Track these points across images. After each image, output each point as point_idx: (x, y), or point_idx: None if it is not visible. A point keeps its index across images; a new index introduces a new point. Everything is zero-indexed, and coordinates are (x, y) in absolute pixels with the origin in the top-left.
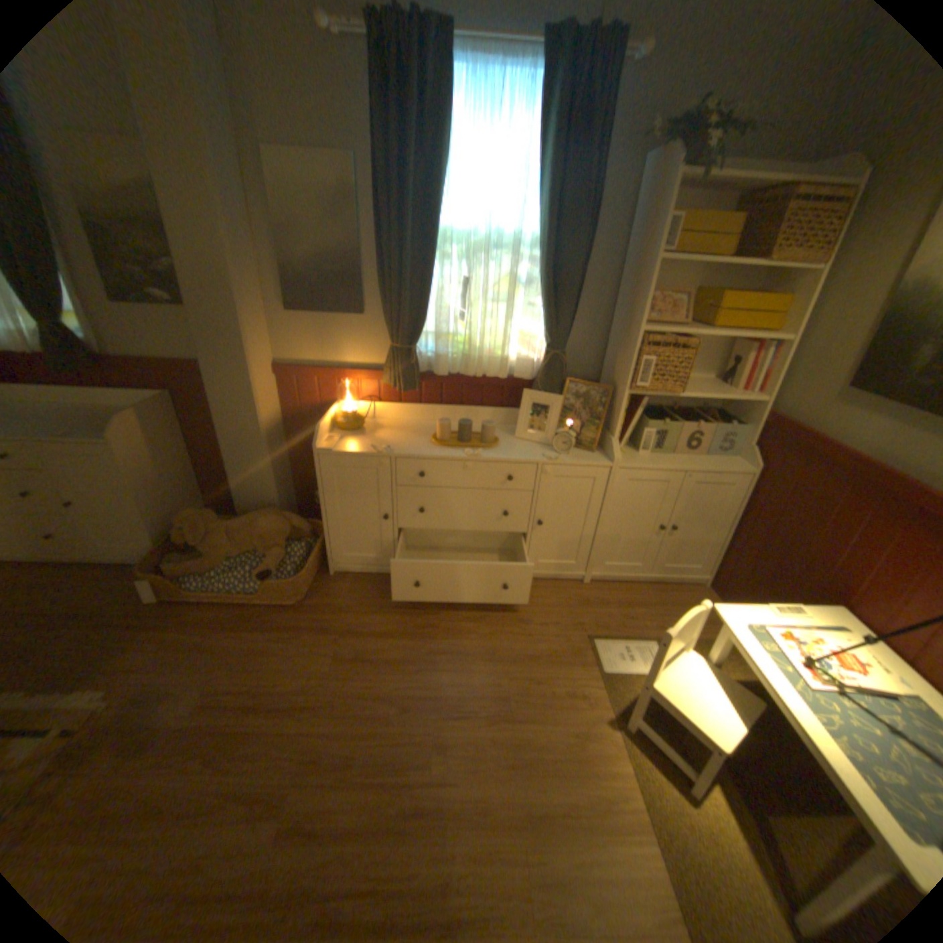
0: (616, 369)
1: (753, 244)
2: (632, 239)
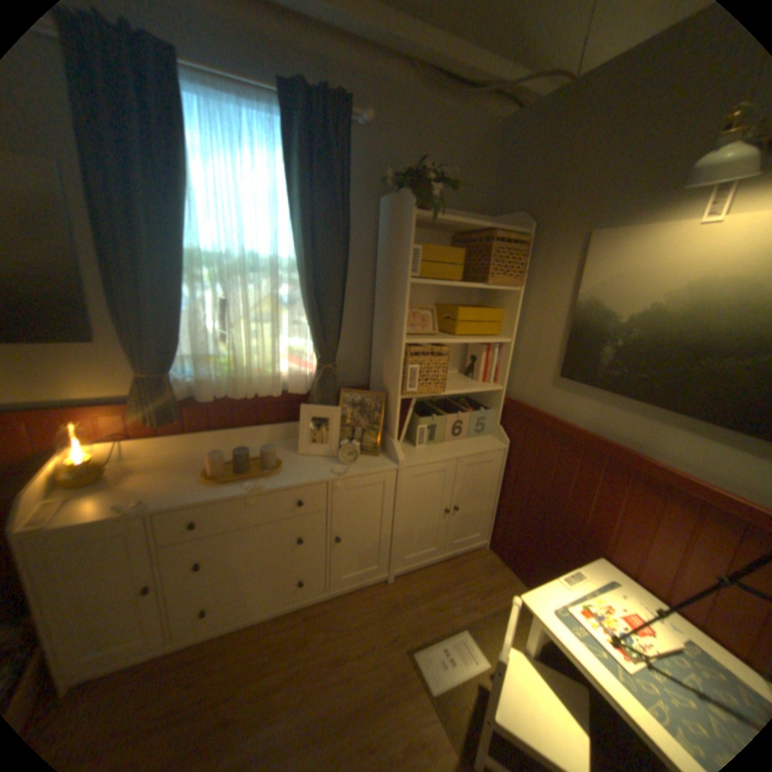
0: (384, 376)
1: (471, 272)
2: (379, 266)
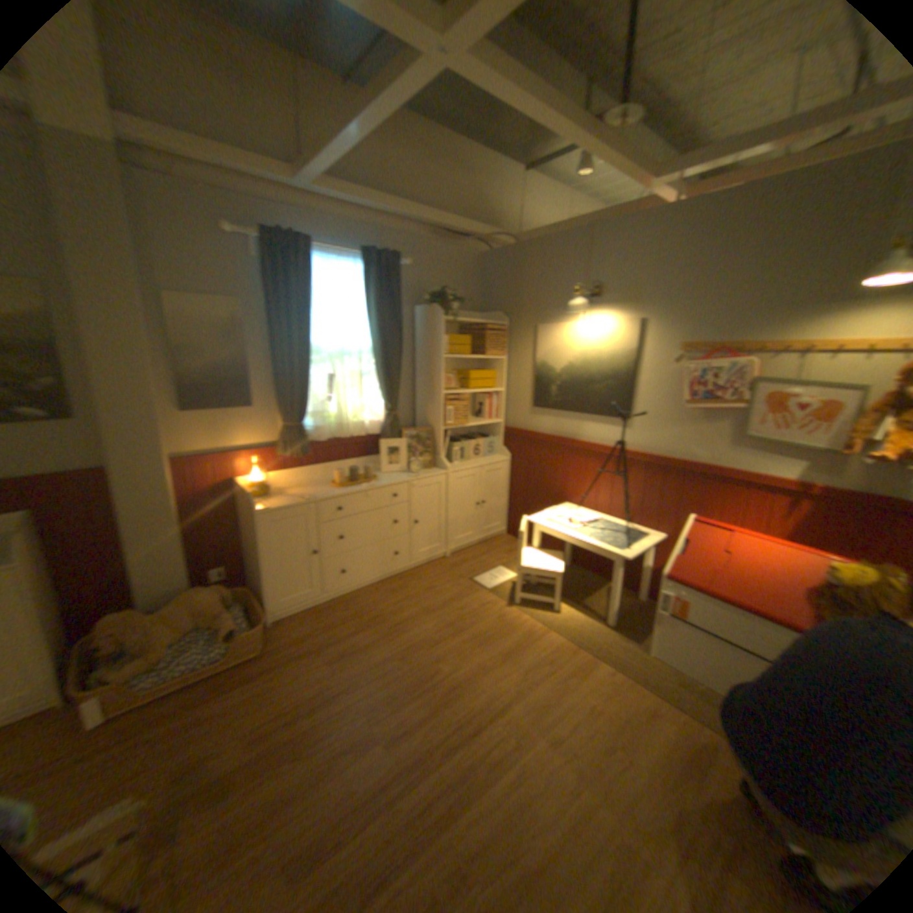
0: (429, 418)
1: (475, 349)
2: (418, 348)
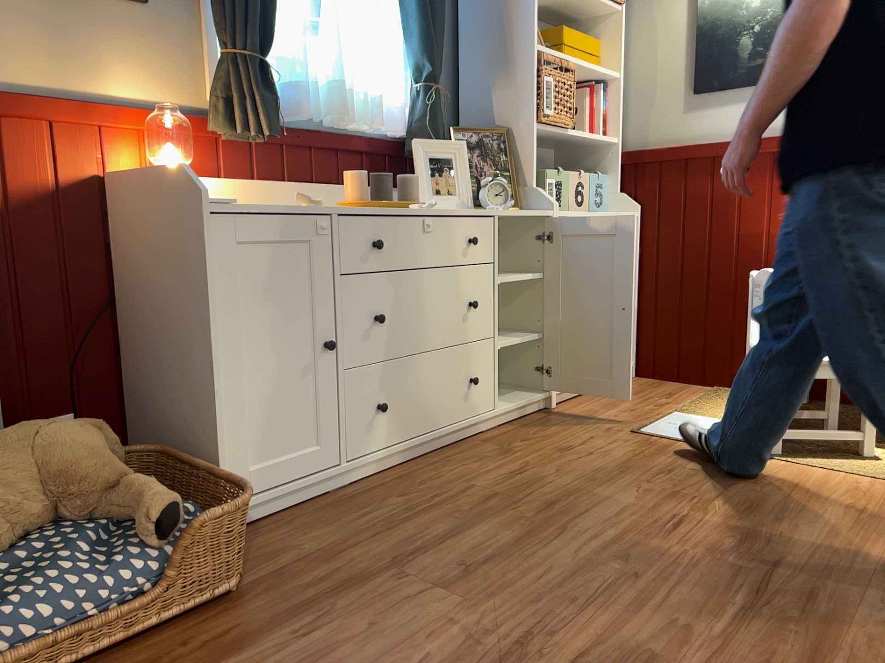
0: (497, 110)
1: None
2: None
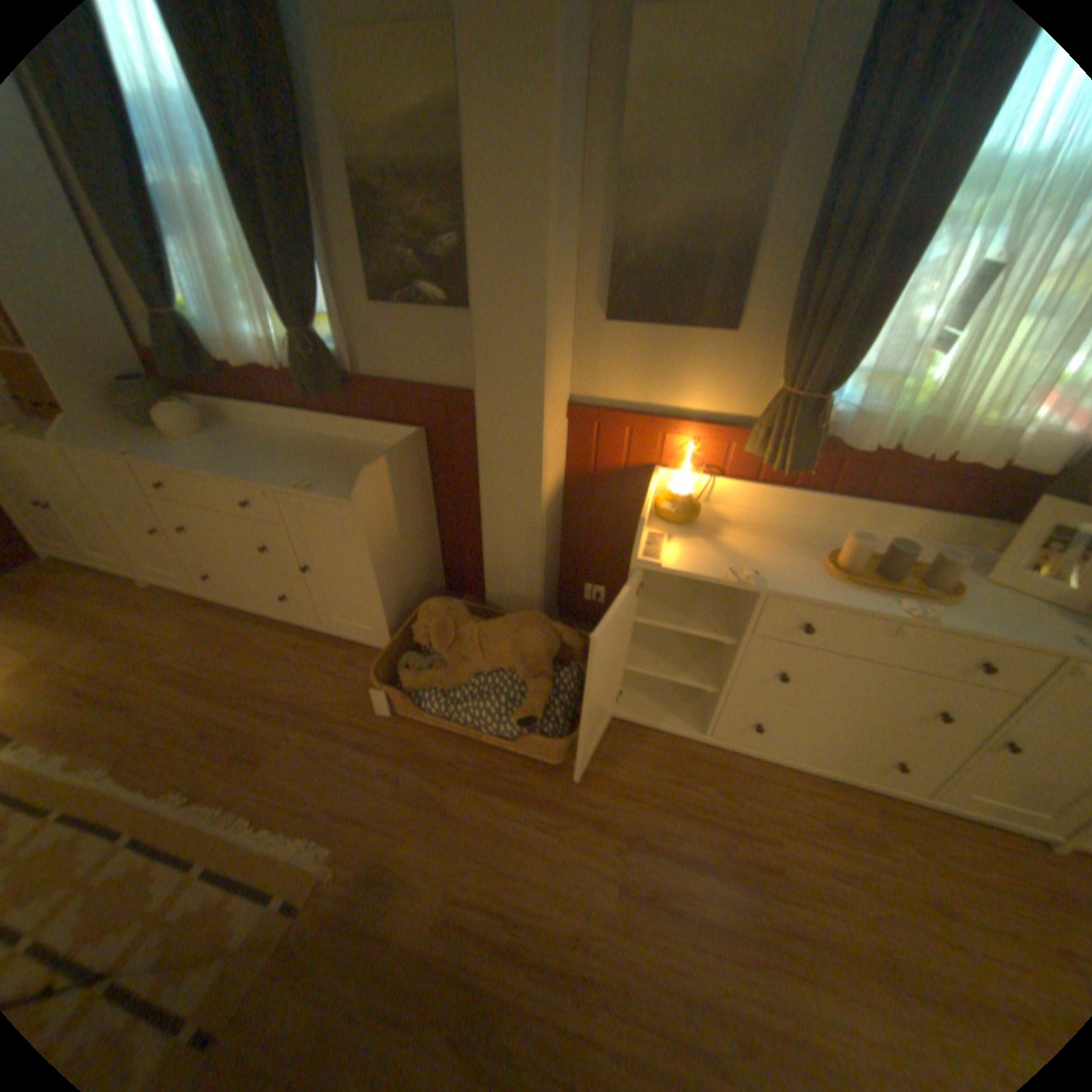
0: None
1: None
2: None
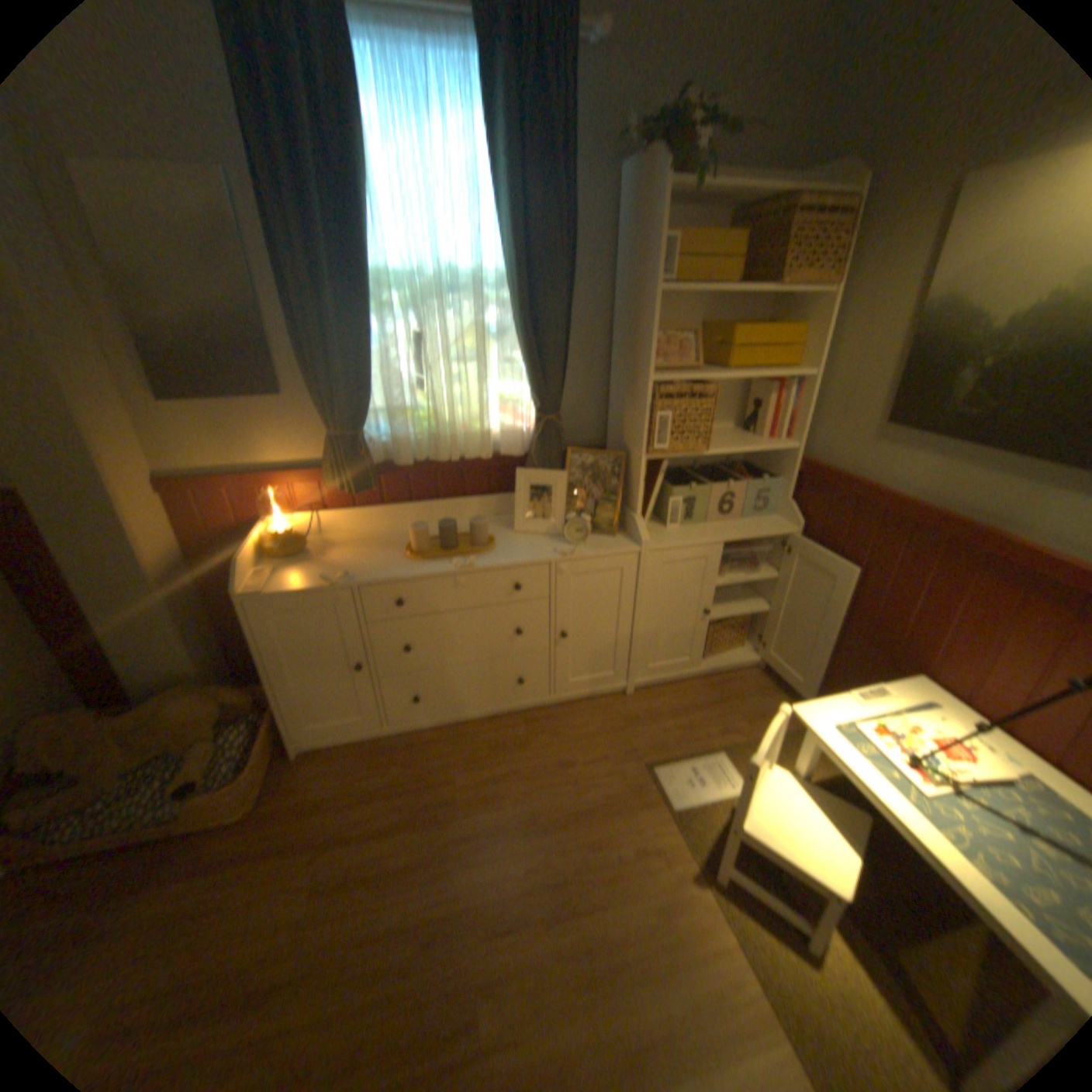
0: (625, 431)
1: (758, 268)
2: (619, 271)
